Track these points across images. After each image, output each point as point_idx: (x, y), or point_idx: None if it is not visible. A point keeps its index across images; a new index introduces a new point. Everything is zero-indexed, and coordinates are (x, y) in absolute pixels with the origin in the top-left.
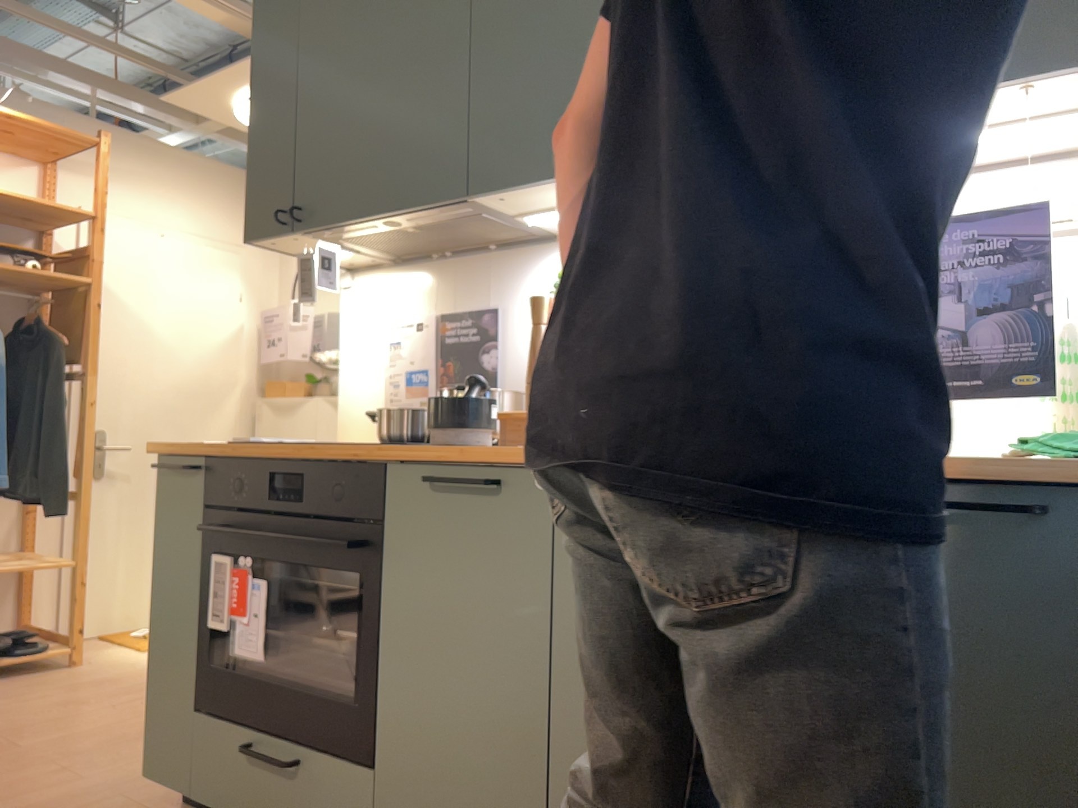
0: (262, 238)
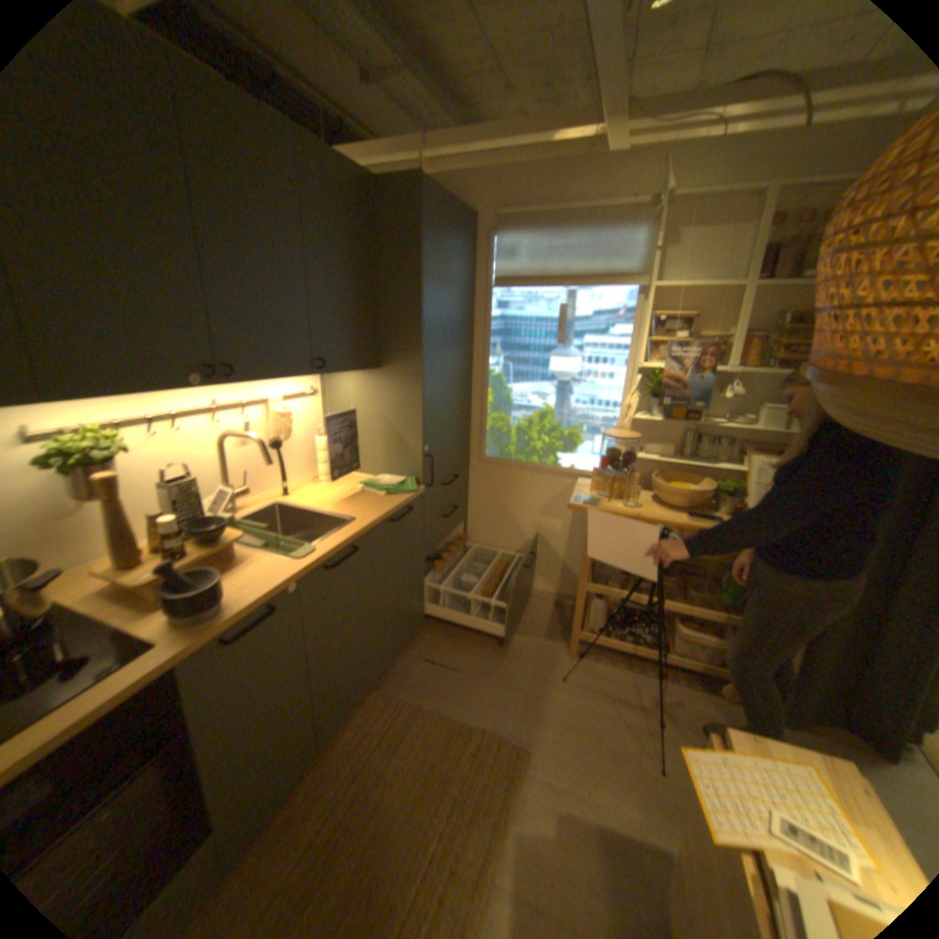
0: None
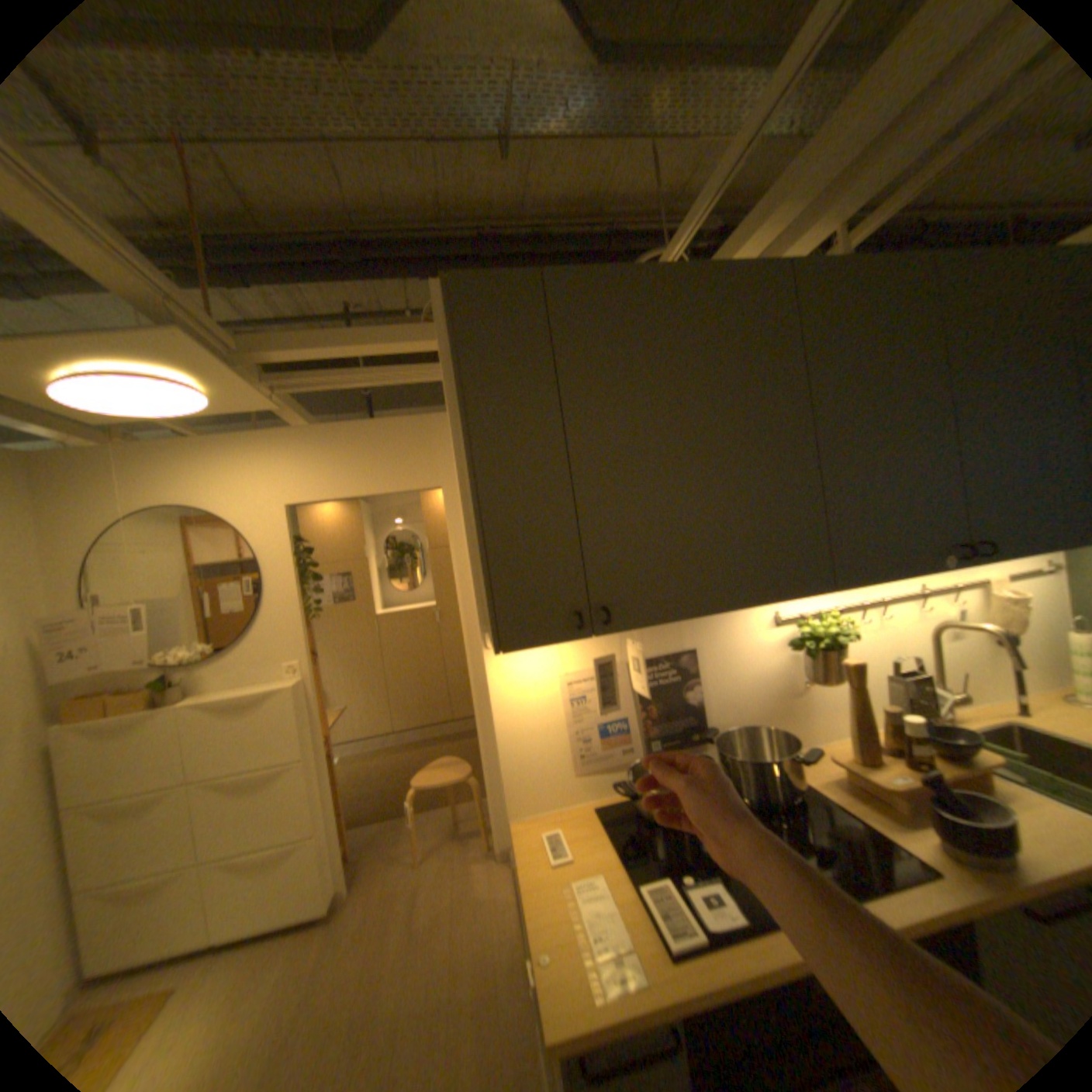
0: (526, 643)
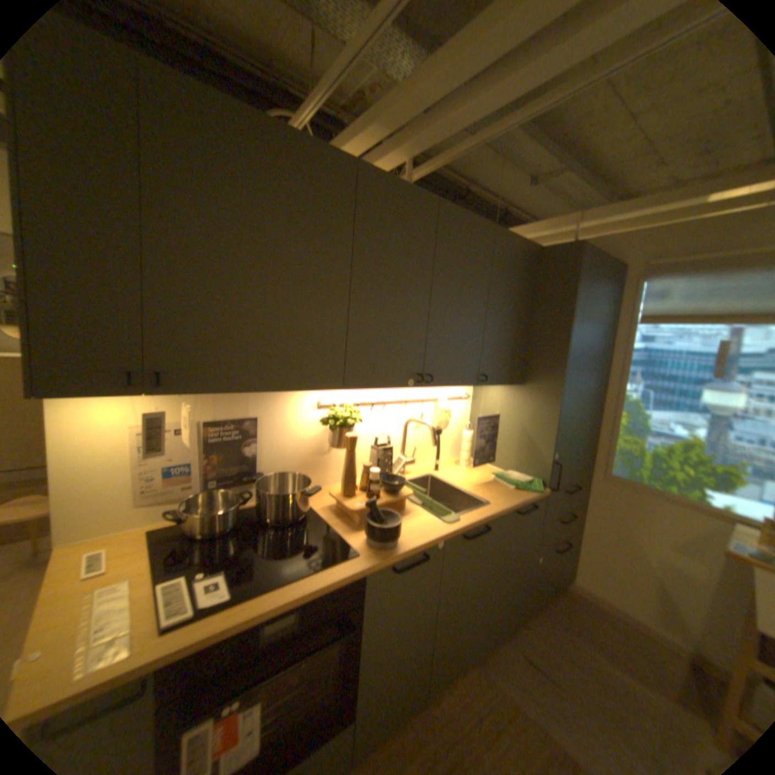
0: (68, 394)
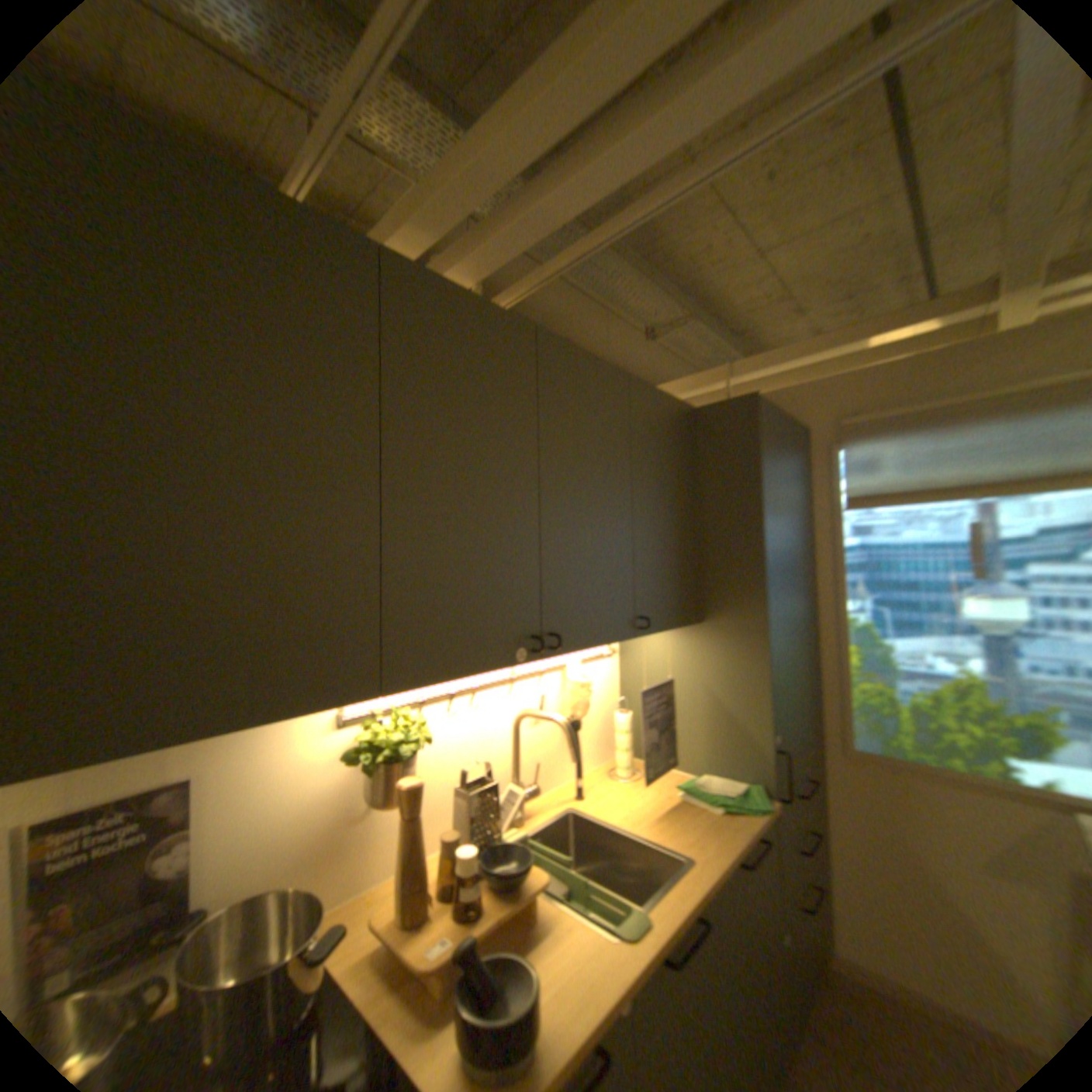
0: None
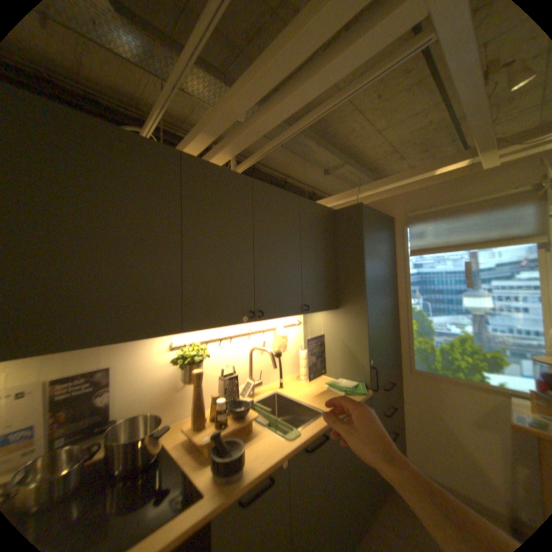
0: None
